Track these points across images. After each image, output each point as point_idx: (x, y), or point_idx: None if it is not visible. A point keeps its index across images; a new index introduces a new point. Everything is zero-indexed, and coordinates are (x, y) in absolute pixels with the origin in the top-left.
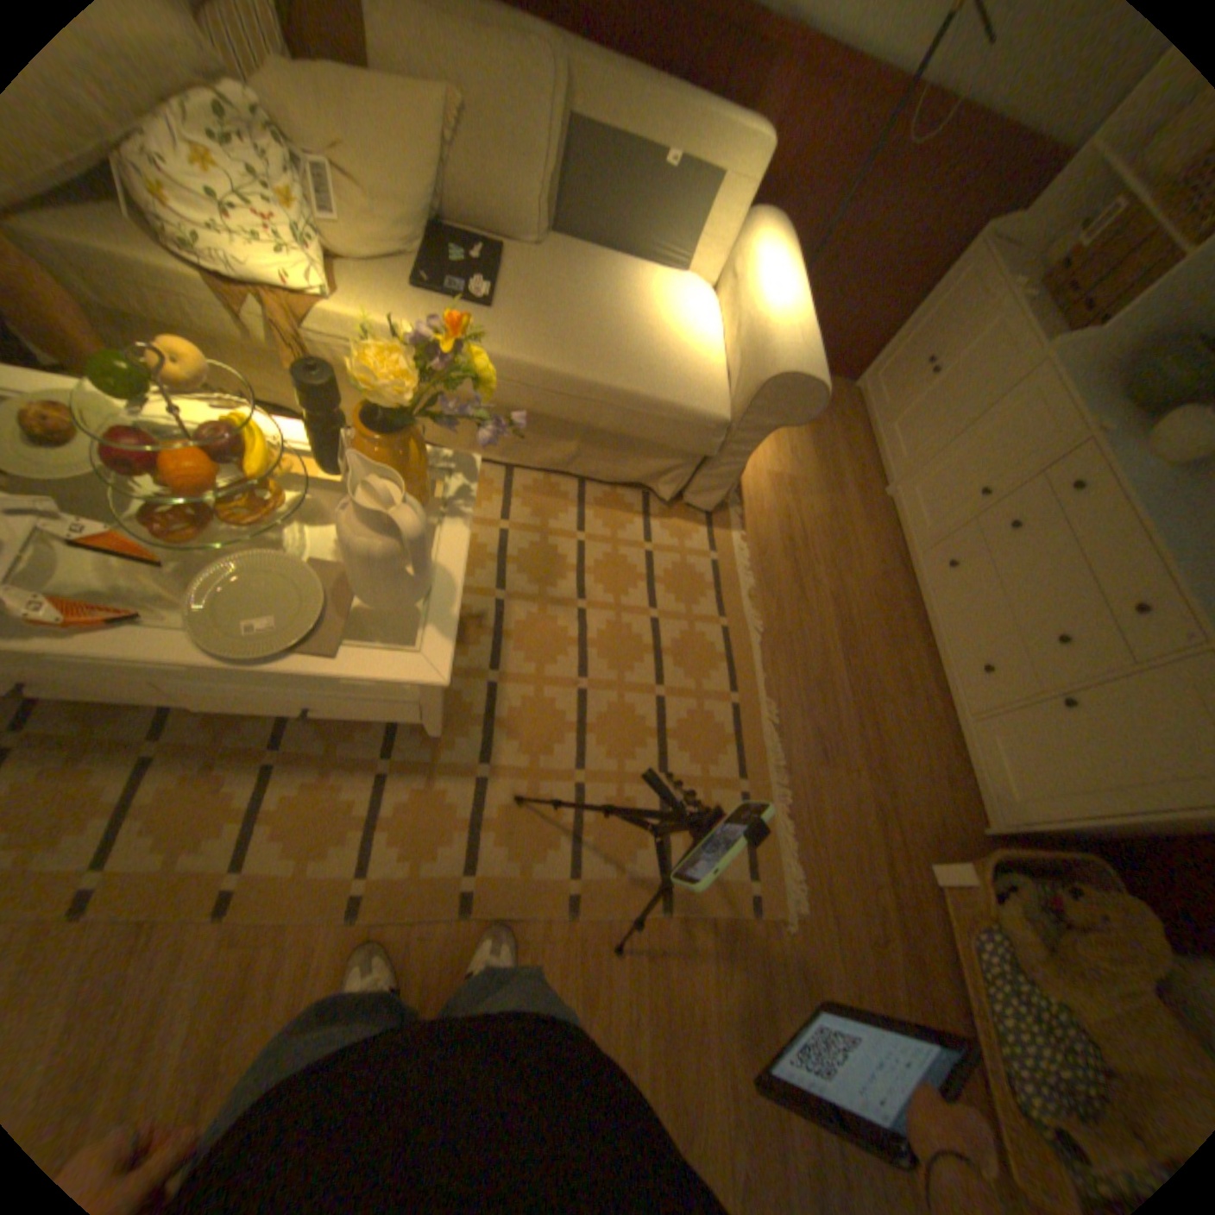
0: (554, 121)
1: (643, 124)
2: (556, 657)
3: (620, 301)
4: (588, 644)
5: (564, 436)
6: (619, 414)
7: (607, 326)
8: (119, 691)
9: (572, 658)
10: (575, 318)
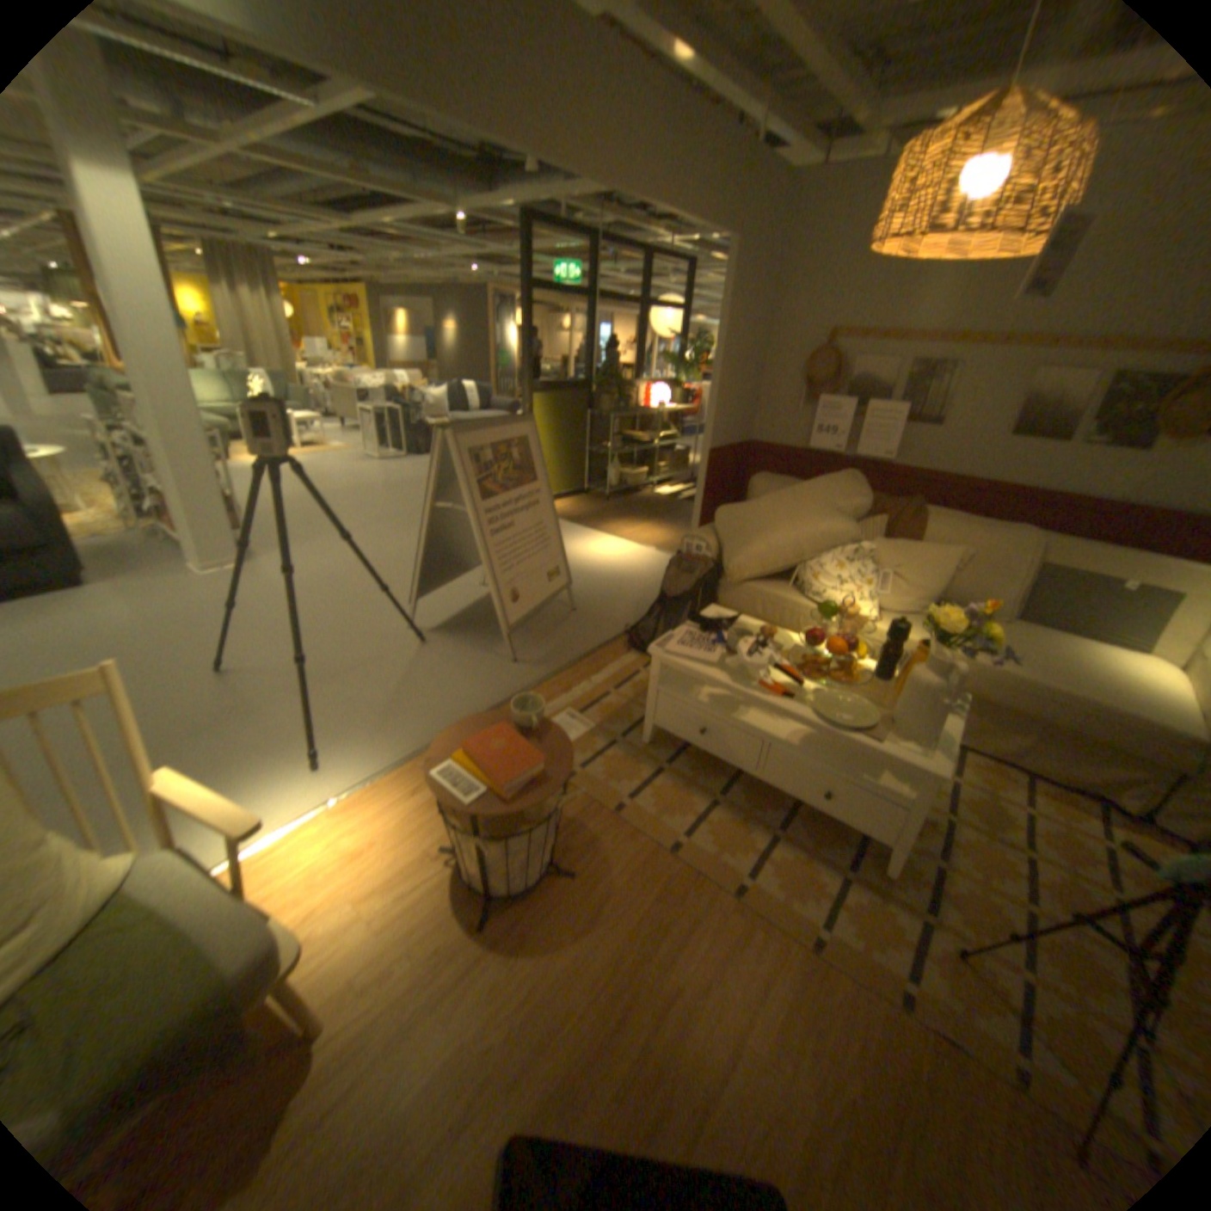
0: (1033, 562)
1: (1105, 563)
2: (1004, 879)
3: (1080, 657)
4: (1039, 886)
5: (1022, 730)
6: (1081, 715)
7: (1069, 665)
8: (743, 746)
9: (1022, 888)
10: (1040, 657)
